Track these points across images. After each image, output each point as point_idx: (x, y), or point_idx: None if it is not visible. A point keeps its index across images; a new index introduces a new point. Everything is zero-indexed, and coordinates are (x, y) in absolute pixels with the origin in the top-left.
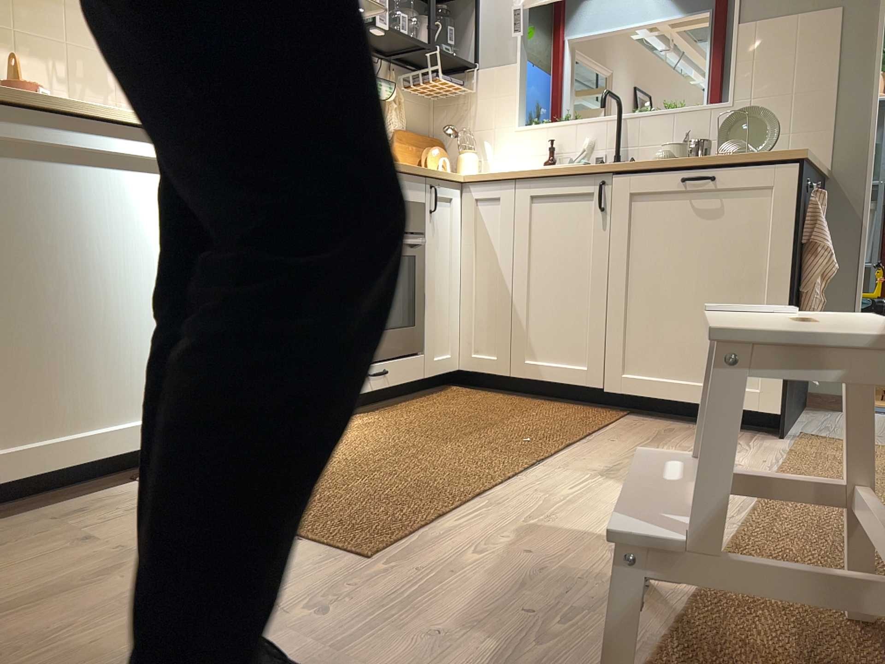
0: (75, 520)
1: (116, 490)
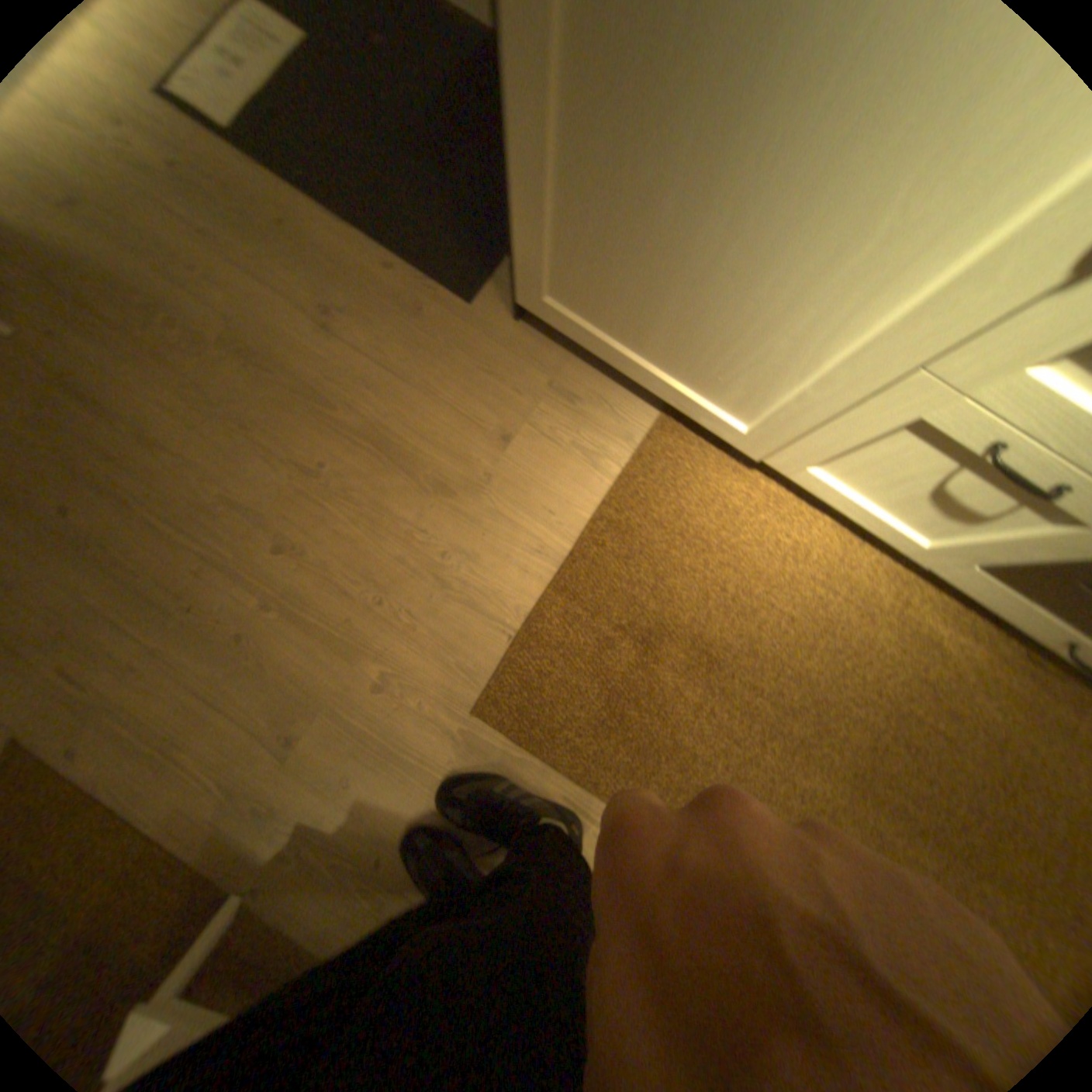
0: (548, 399)
1: (629, 398)
